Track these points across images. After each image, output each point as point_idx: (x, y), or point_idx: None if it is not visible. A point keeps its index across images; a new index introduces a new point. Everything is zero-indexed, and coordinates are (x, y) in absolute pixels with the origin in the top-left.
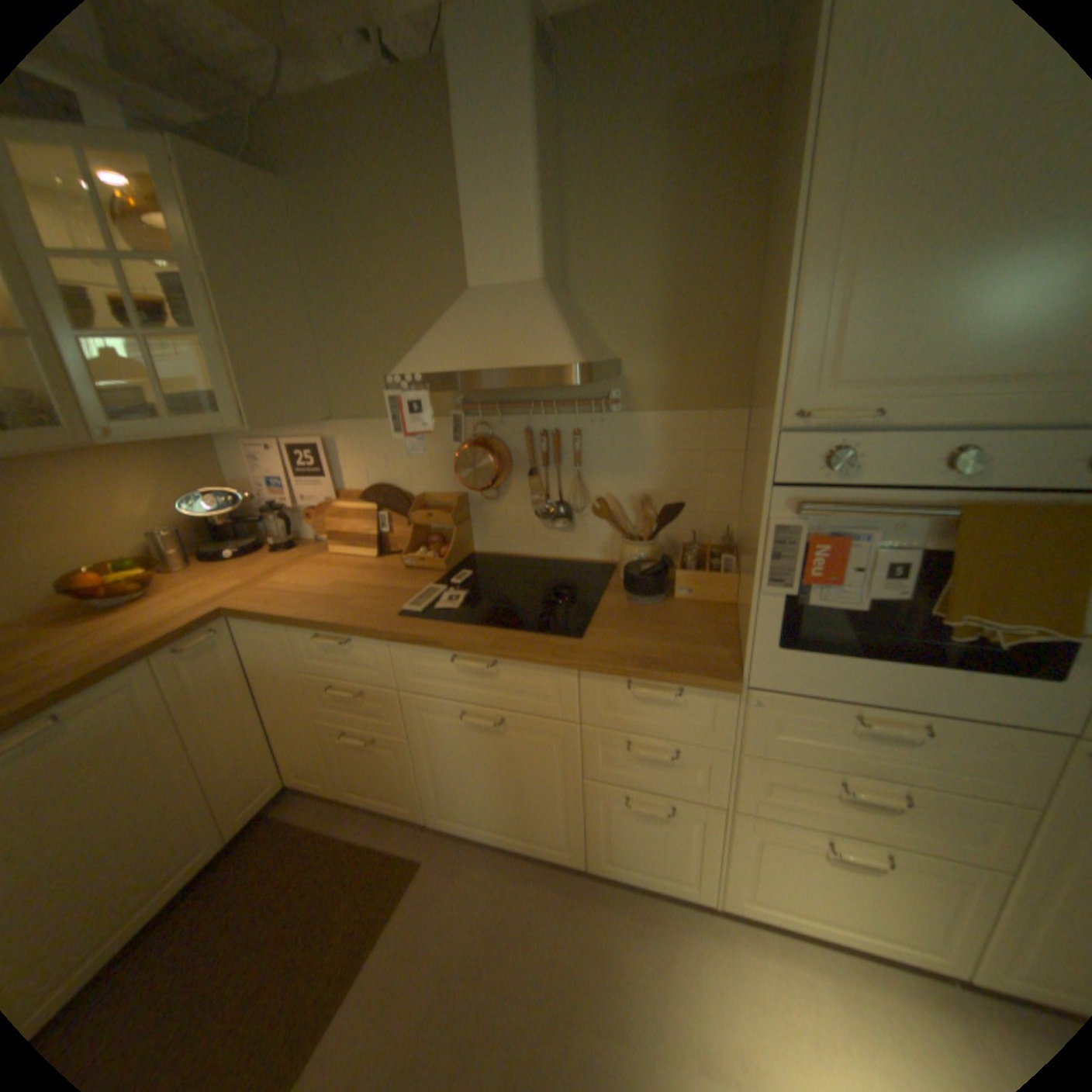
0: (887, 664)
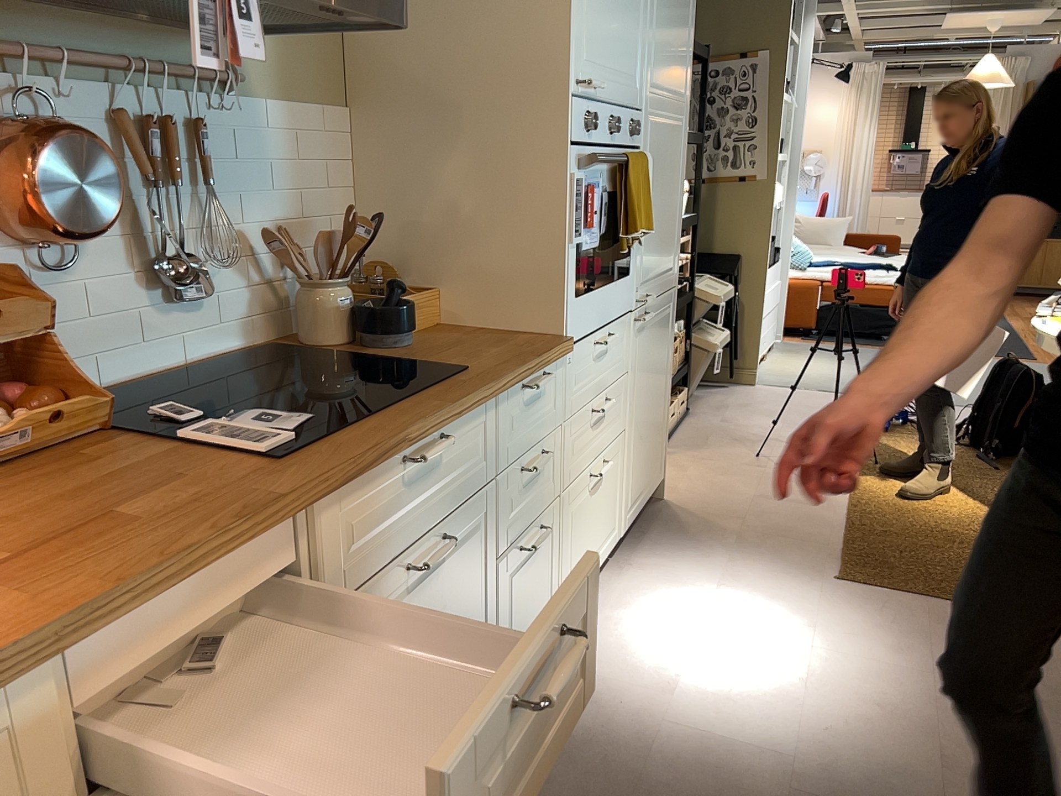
0: (601, 289)
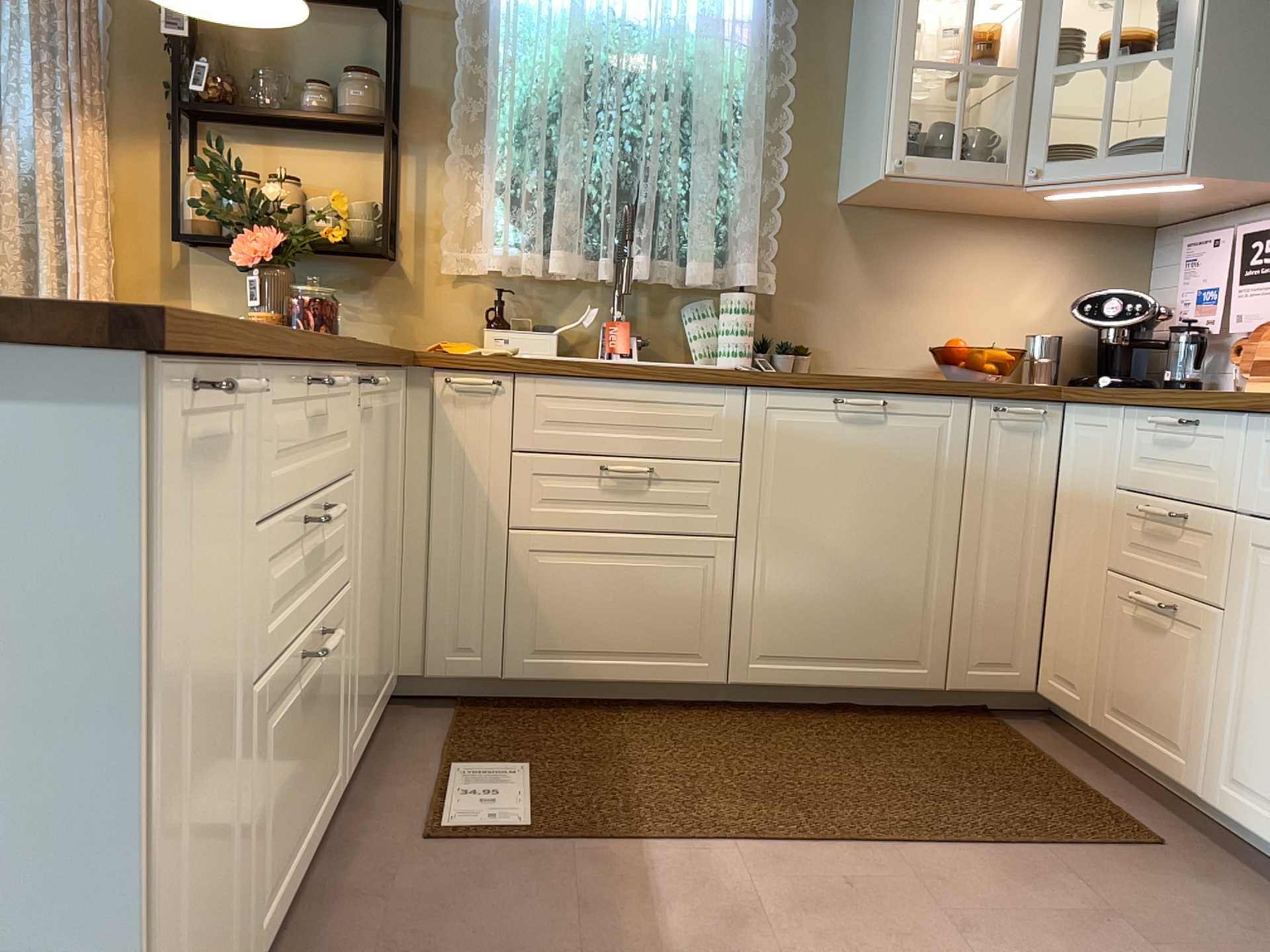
0: None
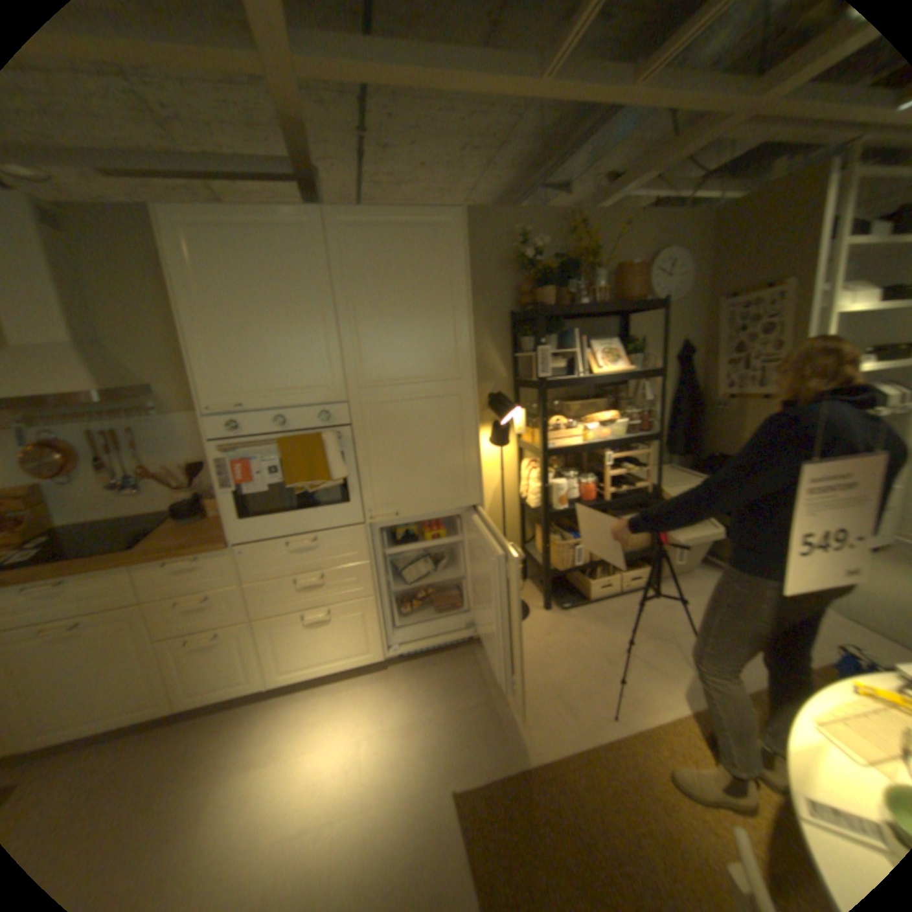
0: (288, 514)
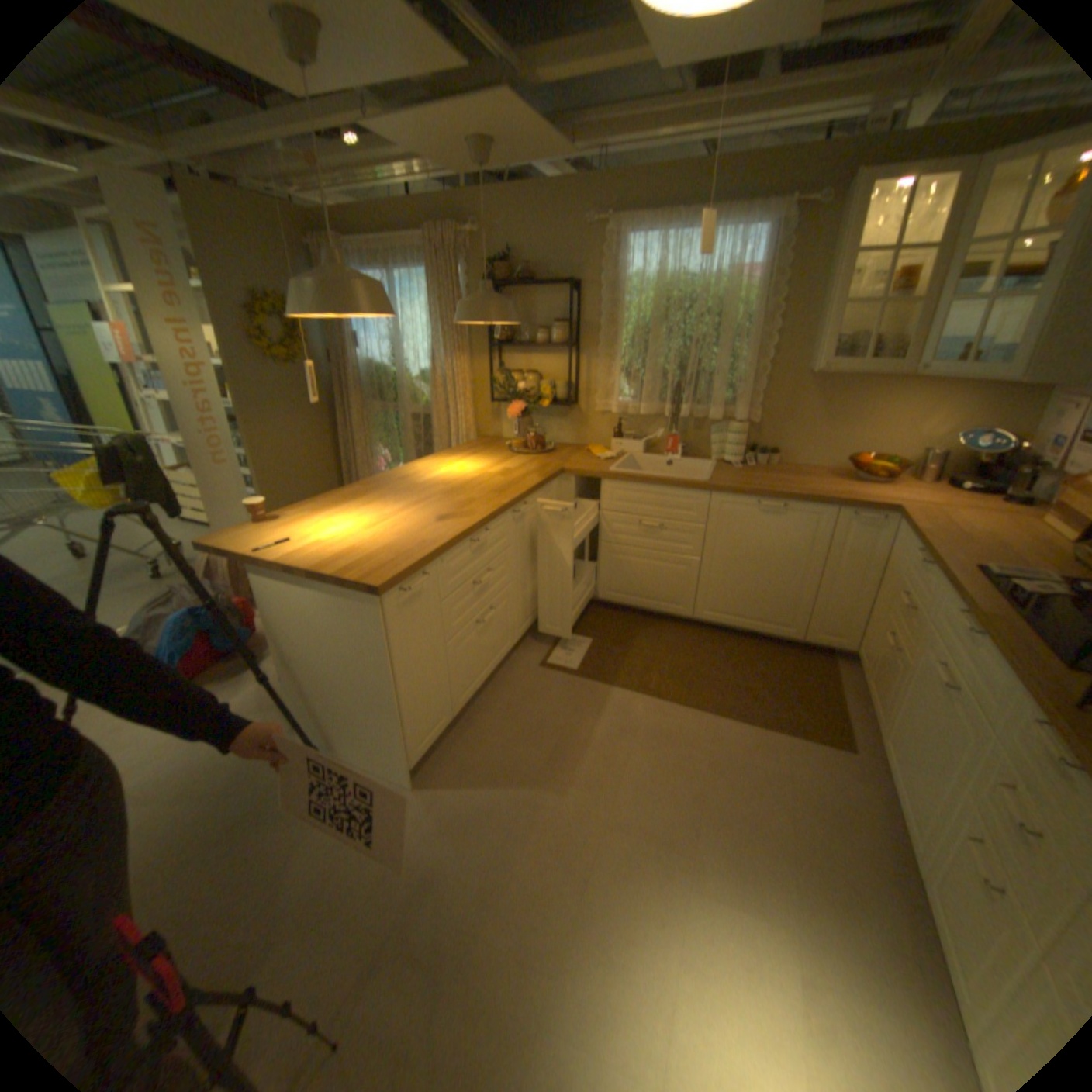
0: None
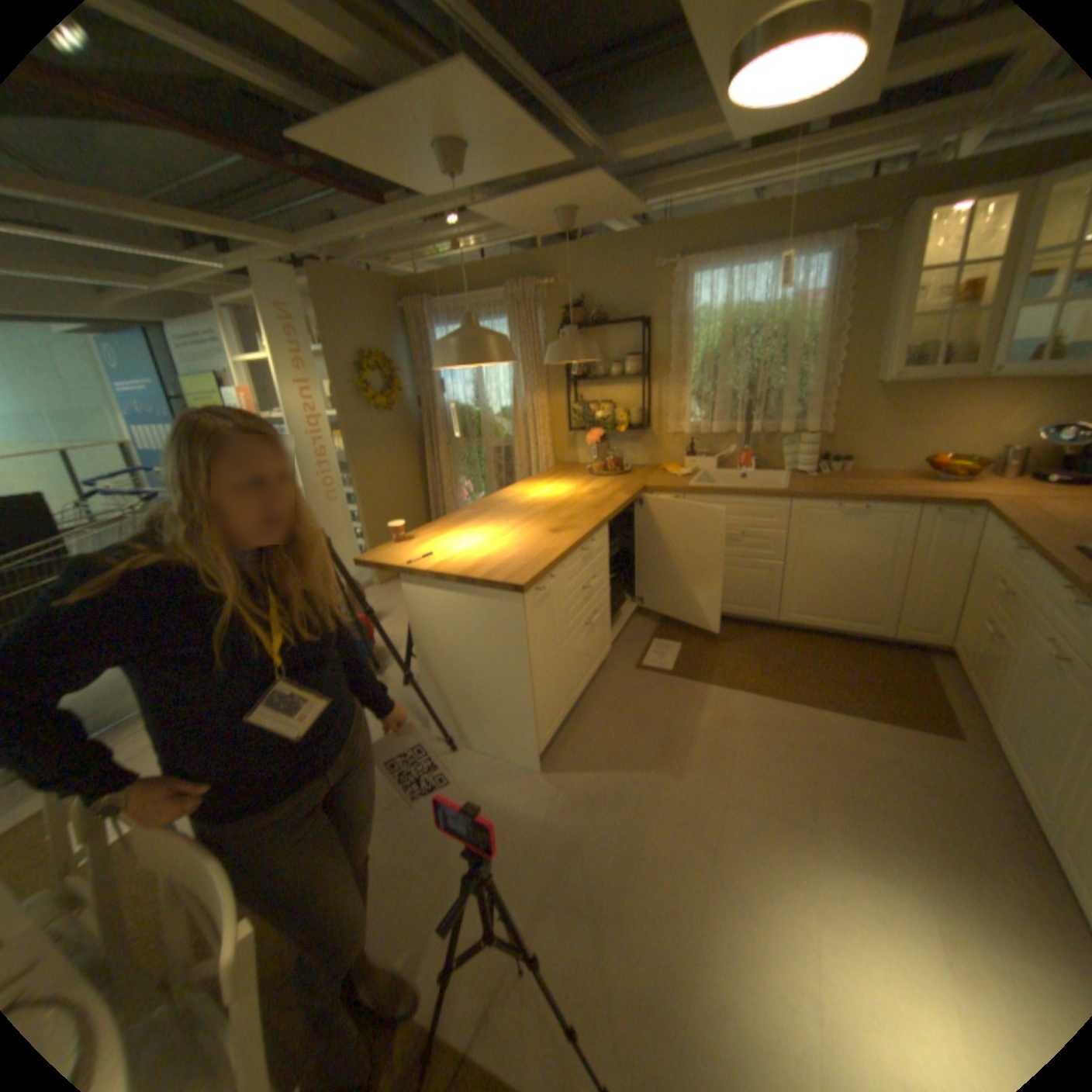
0: None
